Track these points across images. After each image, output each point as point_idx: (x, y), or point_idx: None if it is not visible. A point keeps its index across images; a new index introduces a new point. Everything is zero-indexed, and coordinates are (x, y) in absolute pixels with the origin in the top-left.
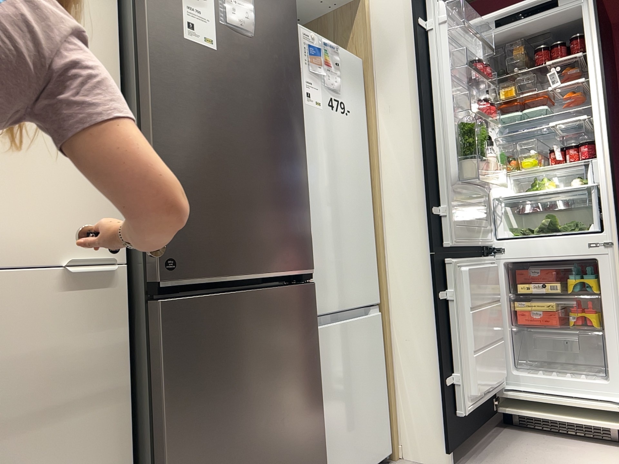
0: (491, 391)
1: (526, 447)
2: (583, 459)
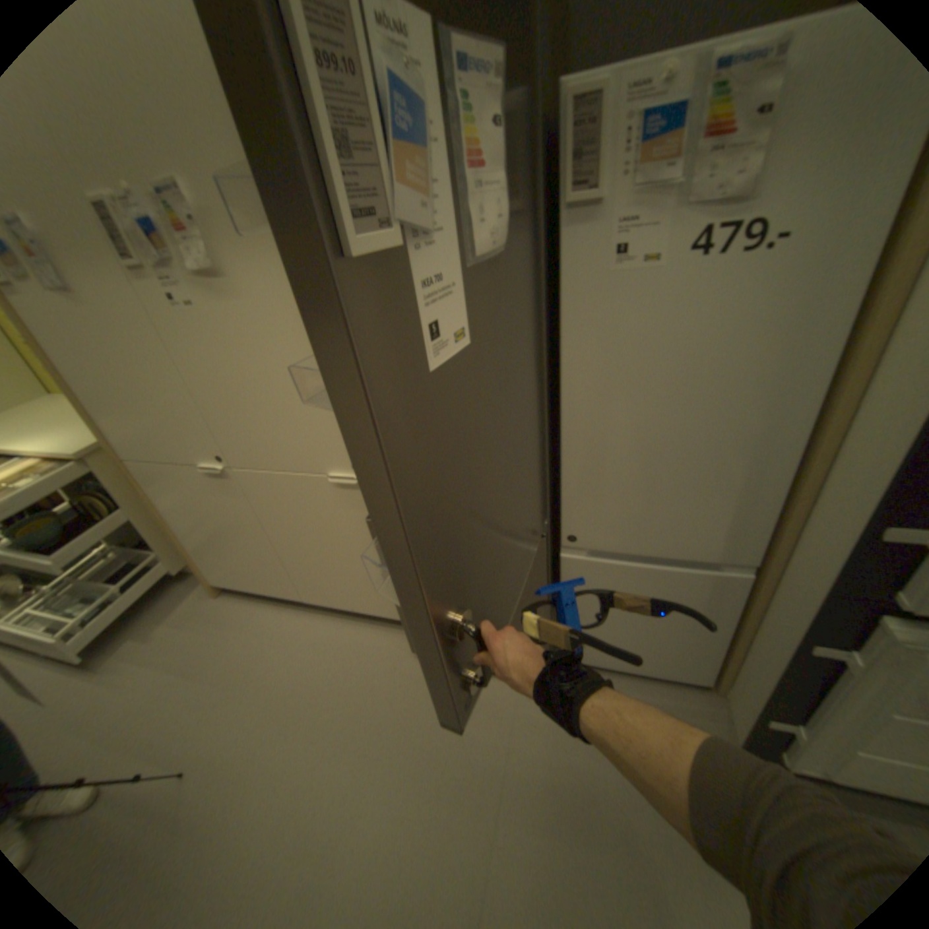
0: None
1: None
2: None
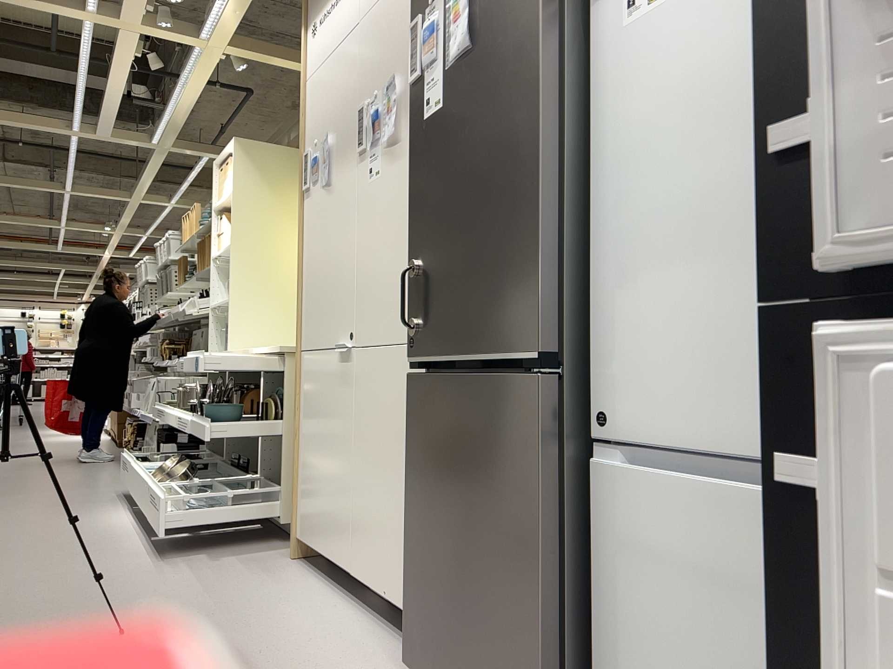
0: None
1: None
2: None
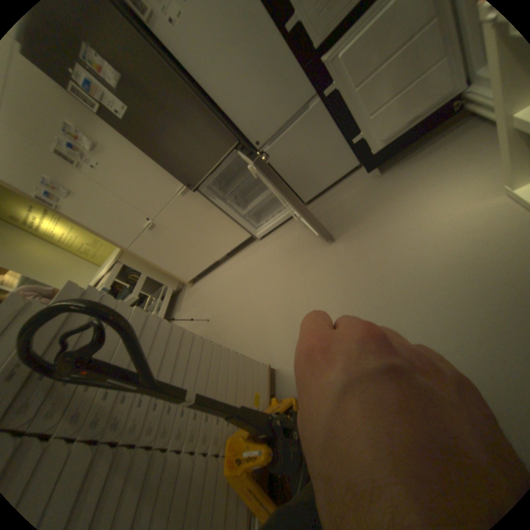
0: (424, 112)
1: (450, 148)
2: (470, 165)
